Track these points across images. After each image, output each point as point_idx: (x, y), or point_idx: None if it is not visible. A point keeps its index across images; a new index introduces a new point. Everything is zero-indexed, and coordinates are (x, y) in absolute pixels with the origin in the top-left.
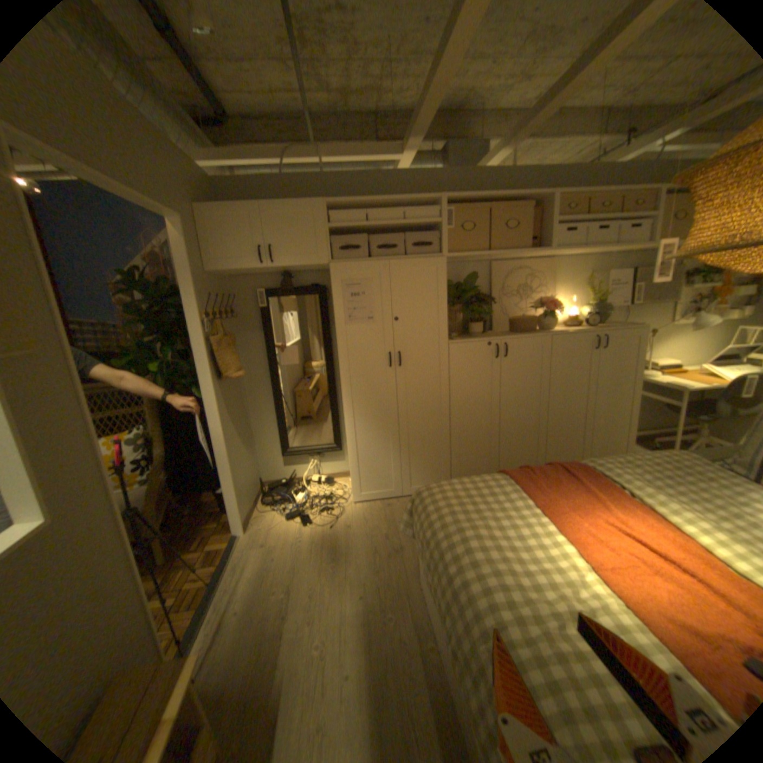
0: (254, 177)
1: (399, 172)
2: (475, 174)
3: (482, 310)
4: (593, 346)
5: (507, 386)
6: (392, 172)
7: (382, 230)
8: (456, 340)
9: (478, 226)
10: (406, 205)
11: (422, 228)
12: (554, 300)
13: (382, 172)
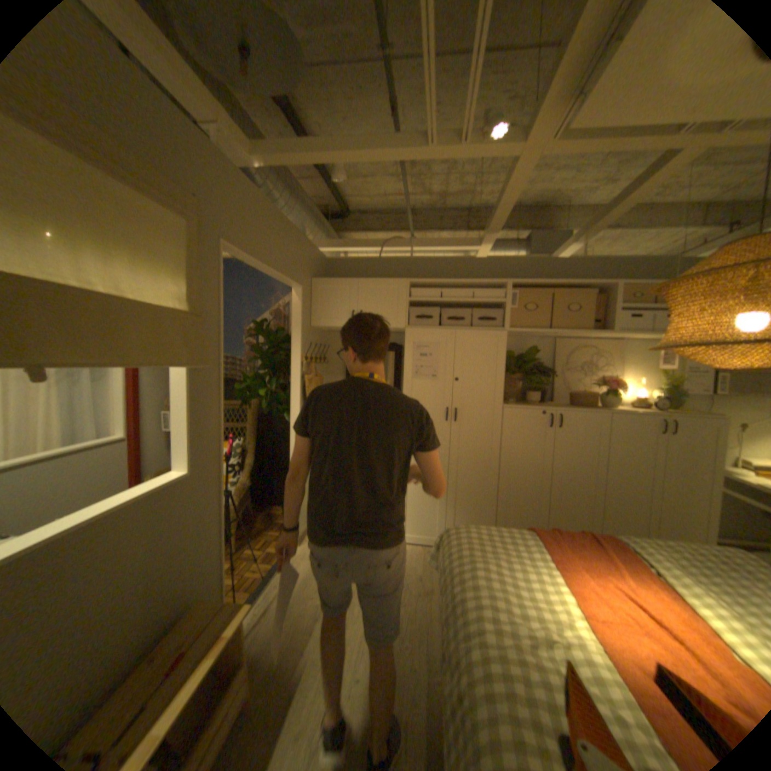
0: (359, 261)
1: (476, 260)
2: (544, 264)
3: (543, 382)
4: (660, 431)
5: (560, 457)
6: (469, 260)
7: (453, 305)
8: (510, 406)
9: (543, 307)
10: (476, 287)
11: (489, 306)
12: (621, 380)
13: (460, 260)
